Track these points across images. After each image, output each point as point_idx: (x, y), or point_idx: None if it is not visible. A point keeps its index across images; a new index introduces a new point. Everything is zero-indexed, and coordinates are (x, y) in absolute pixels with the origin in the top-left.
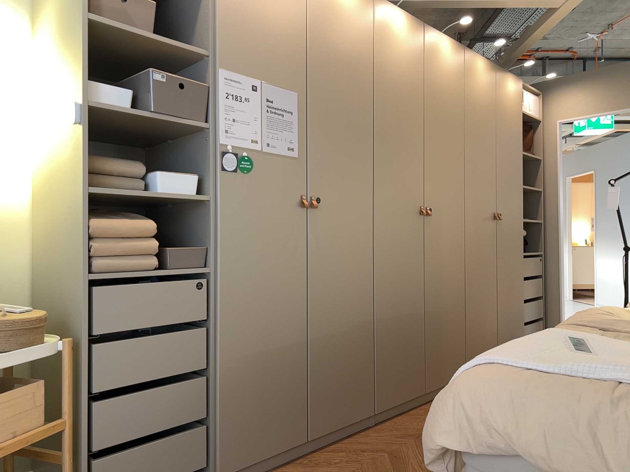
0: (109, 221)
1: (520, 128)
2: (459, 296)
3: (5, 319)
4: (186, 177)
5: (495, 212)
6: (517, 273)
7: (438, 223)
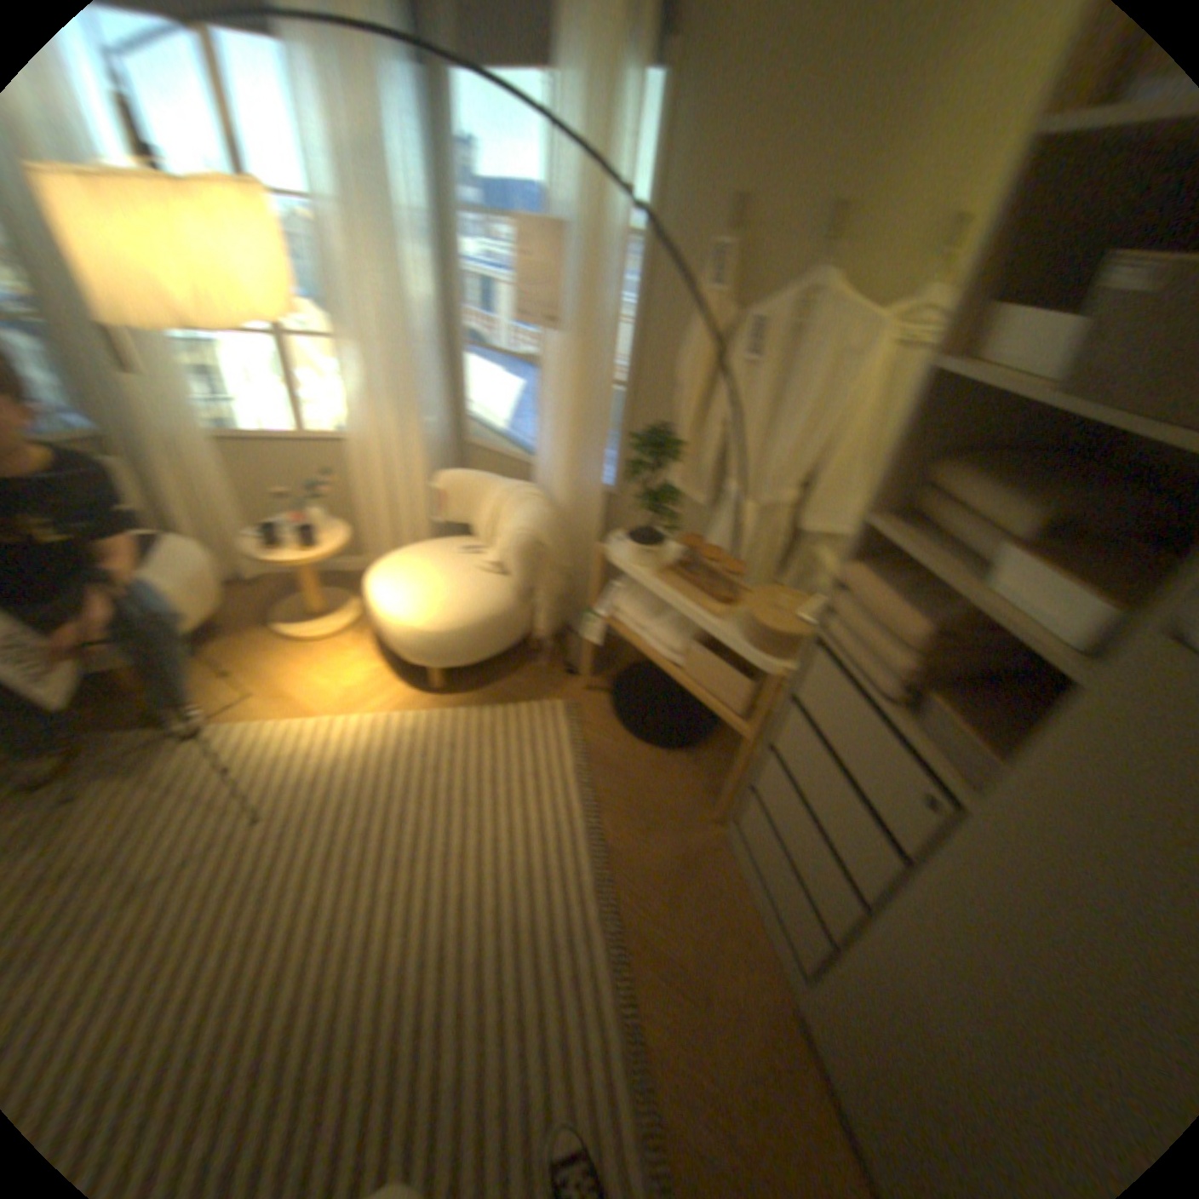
0: (883, 586)
1: None
2: None
3: (772, 614)
4: (1099, 605)
5: None
6: None
7: None
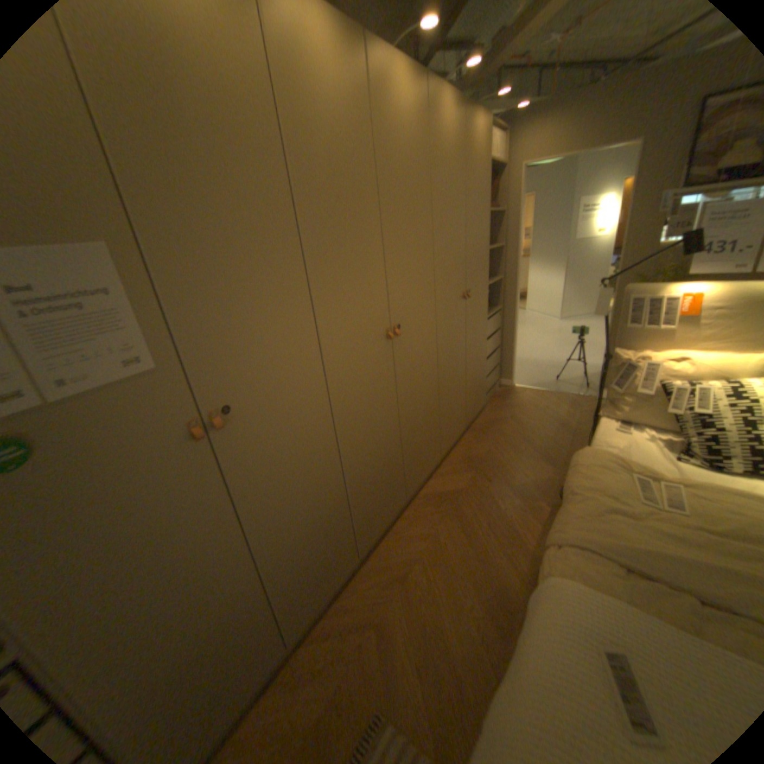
0: None
1: (492, 174)
2: (437, 393)
3: None
4: None
5: (469, 289)
6: (486, 336)
7: (413, 333)
